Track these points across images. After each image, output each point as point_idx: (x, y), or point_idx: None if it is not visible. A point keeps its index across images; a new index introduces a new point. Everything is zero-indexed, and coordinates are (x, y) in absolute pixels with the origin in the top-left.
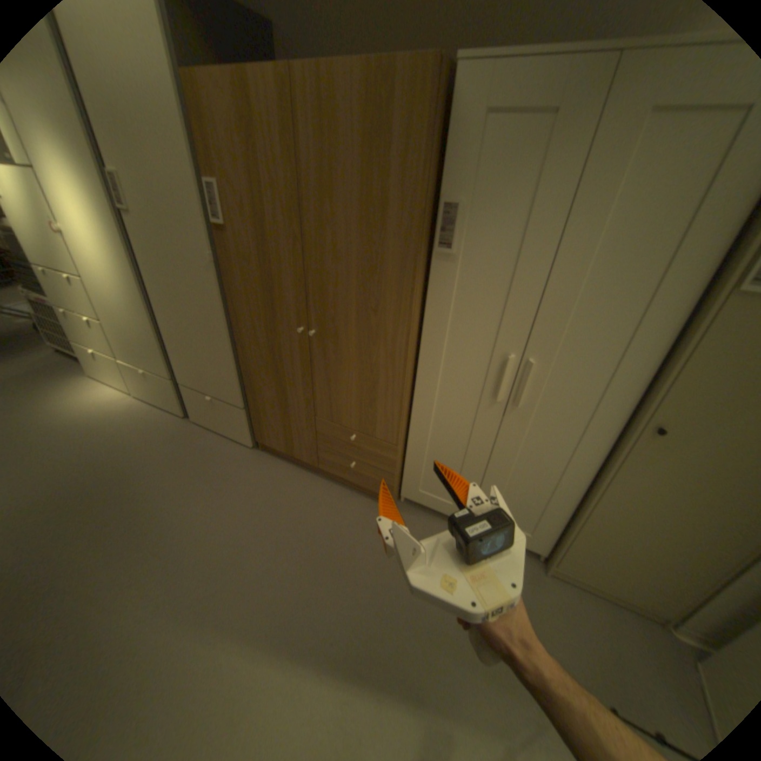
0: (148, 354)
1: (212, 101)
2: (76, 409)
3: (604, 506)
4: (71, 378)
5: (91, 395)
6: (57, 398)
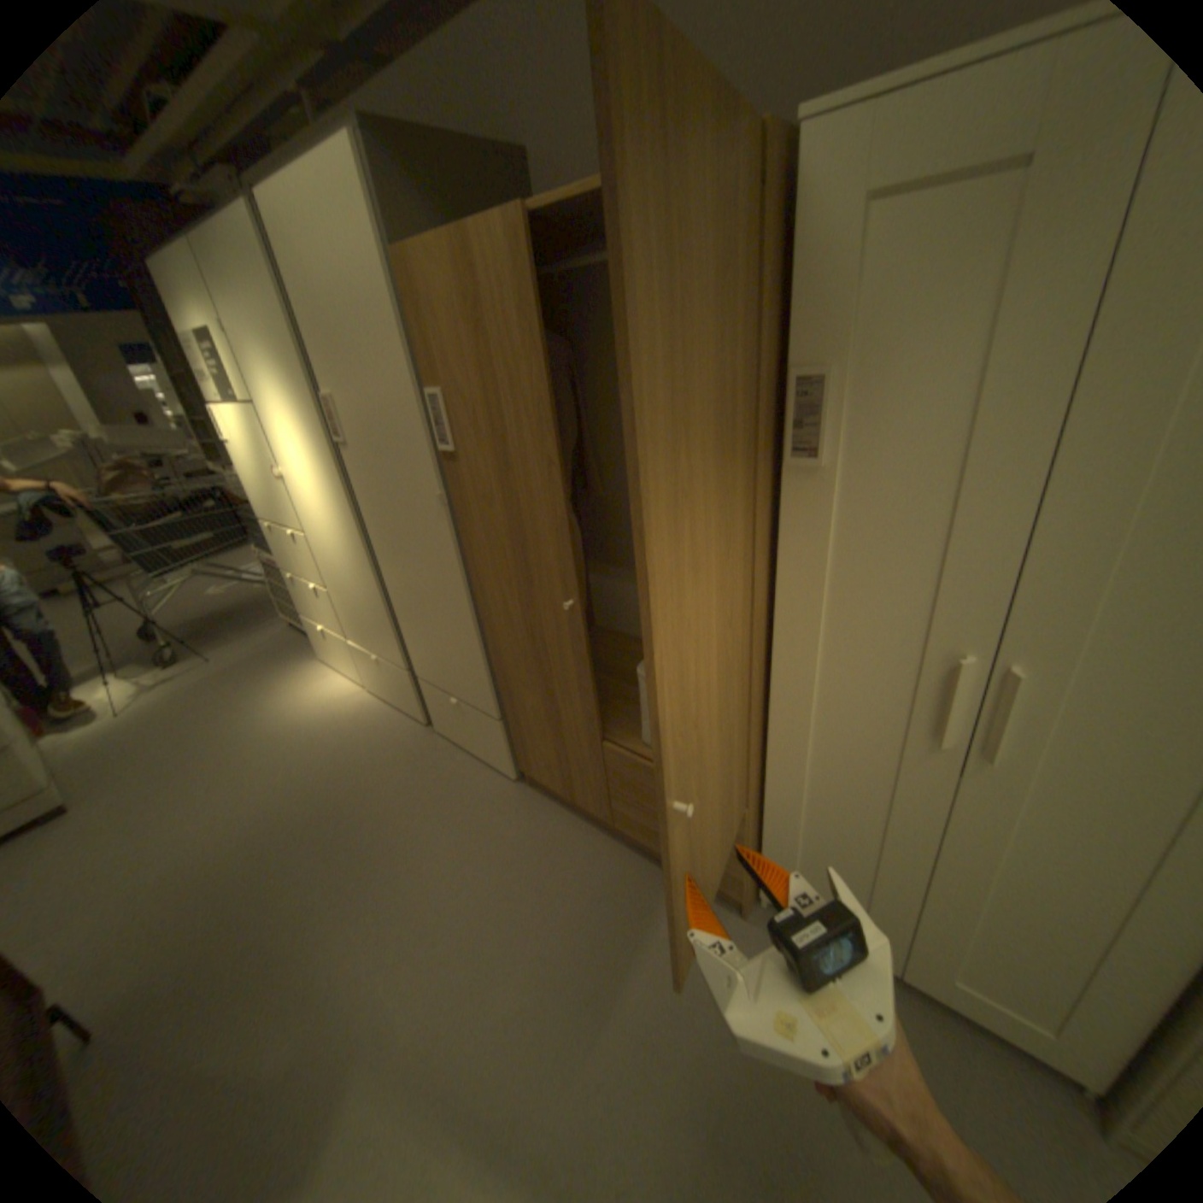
0: (381, 635)
1: (430, 281)
2: (301, 709)
3: None
4: (301, 662)
5: (320, 688)
6: (282, 692)
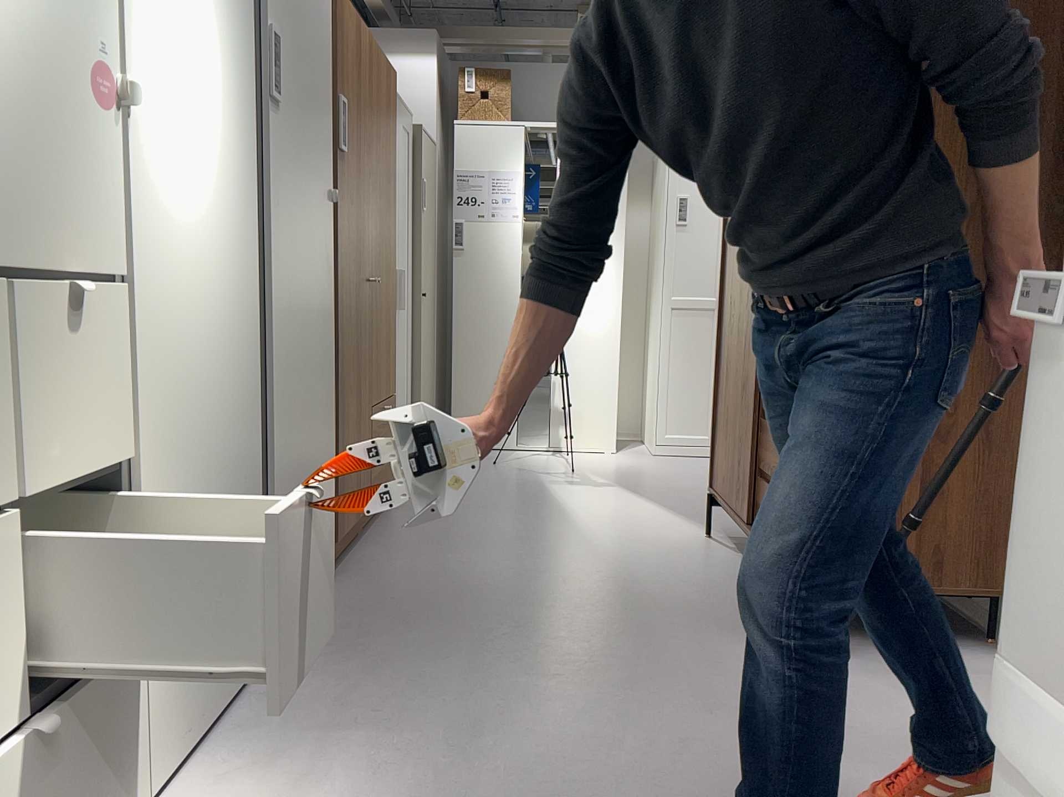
0: (236, 482)
1: (348, 28)
2: None
3: (421, 366)
4: None
5: None
6: None
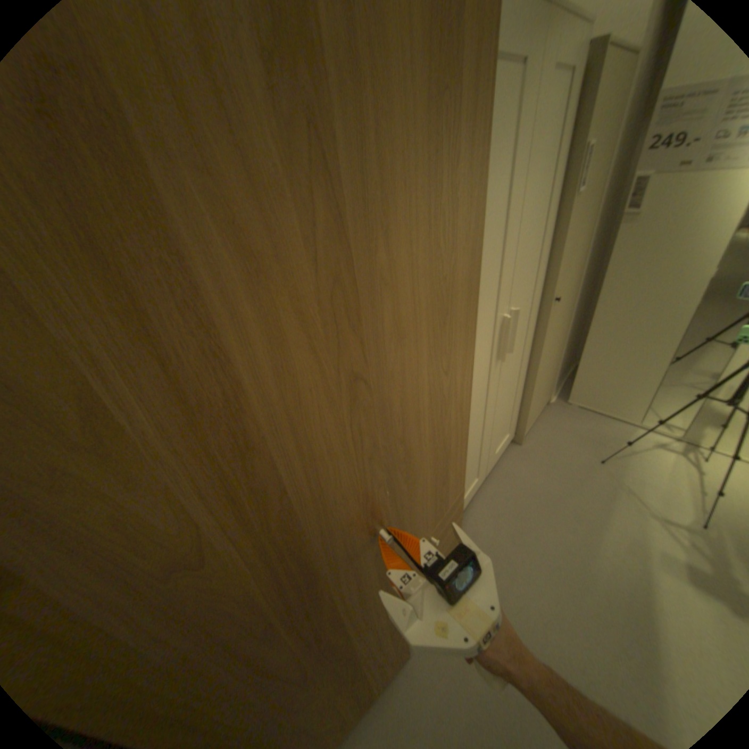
0: None
1: None
2: None
3: (538, 370)
4: None
5: None
6: None
